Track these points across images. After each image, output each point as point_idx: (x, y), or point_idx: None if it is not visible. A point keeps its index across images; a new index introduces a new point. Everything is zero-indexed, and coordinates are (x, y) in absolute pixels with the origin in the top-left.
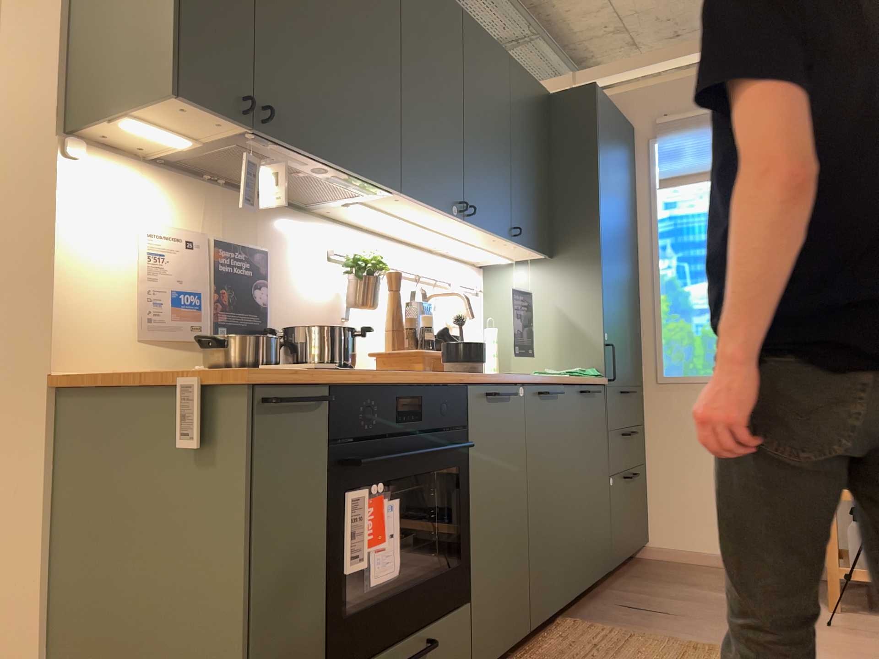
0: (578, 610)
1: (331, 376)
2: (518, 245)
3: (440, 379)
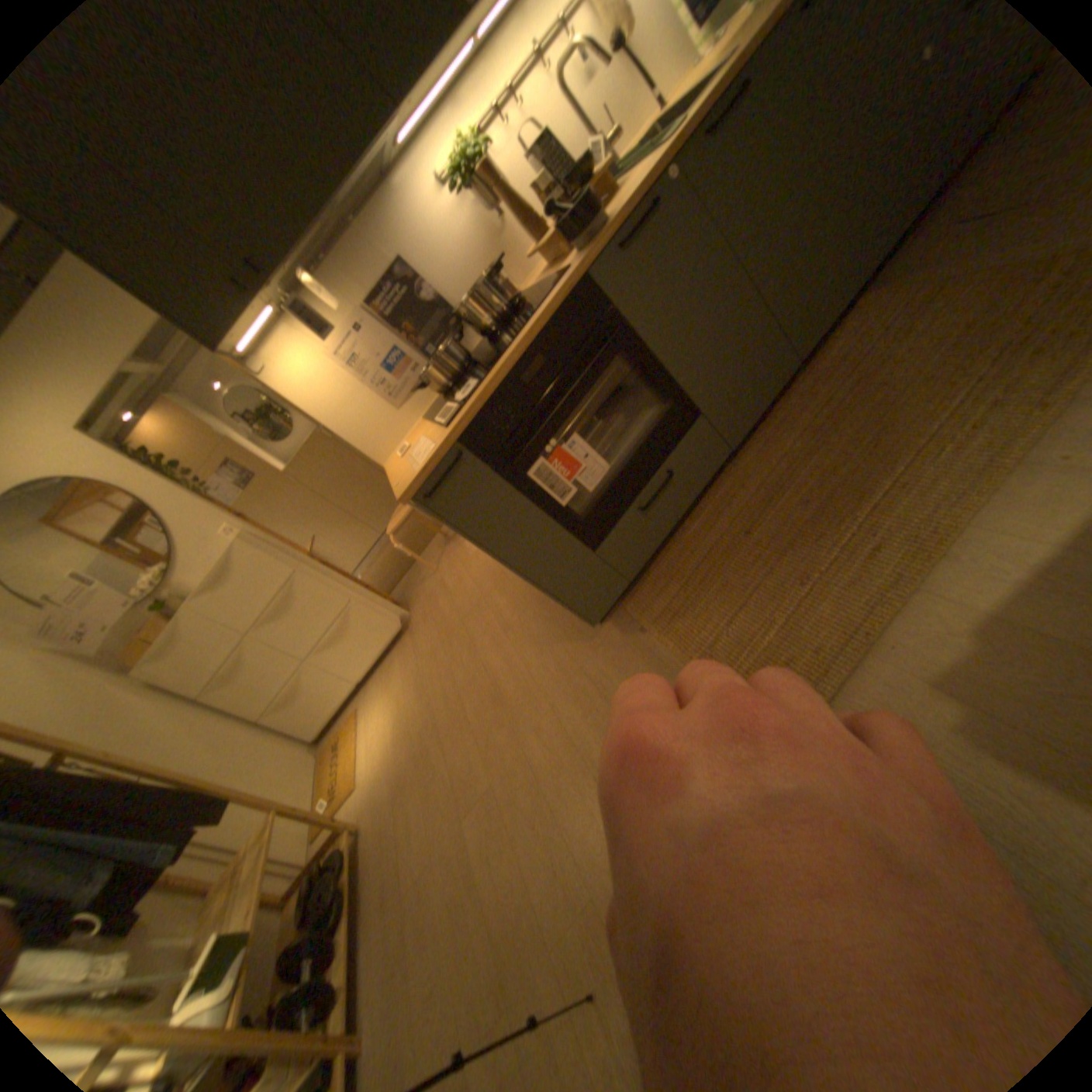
0: (893, 263)
1: (449, 436)
2: None
3: (550, 305)
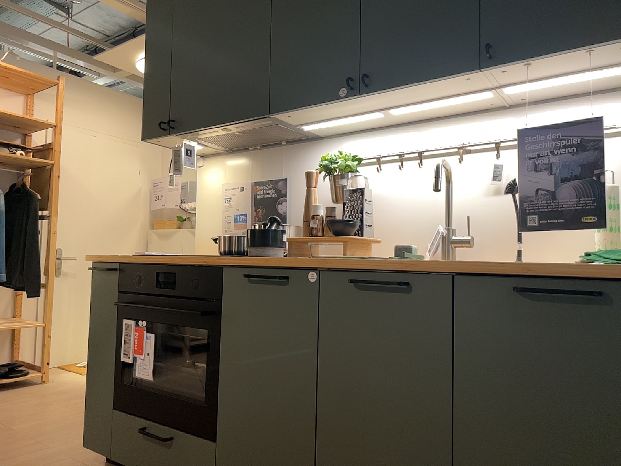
0: None
1: (115, 258)
2: (520, 65)
3: (197, 261)
